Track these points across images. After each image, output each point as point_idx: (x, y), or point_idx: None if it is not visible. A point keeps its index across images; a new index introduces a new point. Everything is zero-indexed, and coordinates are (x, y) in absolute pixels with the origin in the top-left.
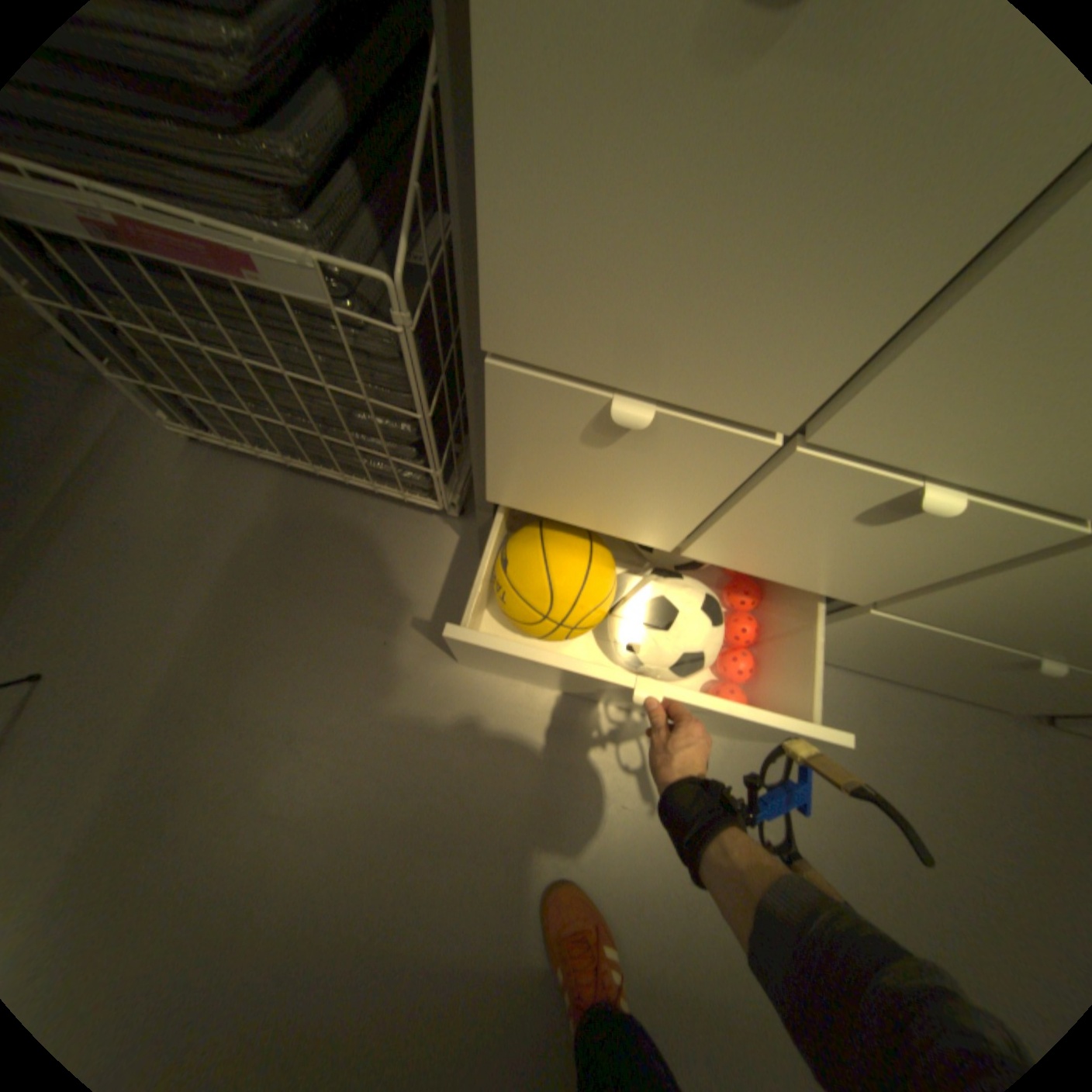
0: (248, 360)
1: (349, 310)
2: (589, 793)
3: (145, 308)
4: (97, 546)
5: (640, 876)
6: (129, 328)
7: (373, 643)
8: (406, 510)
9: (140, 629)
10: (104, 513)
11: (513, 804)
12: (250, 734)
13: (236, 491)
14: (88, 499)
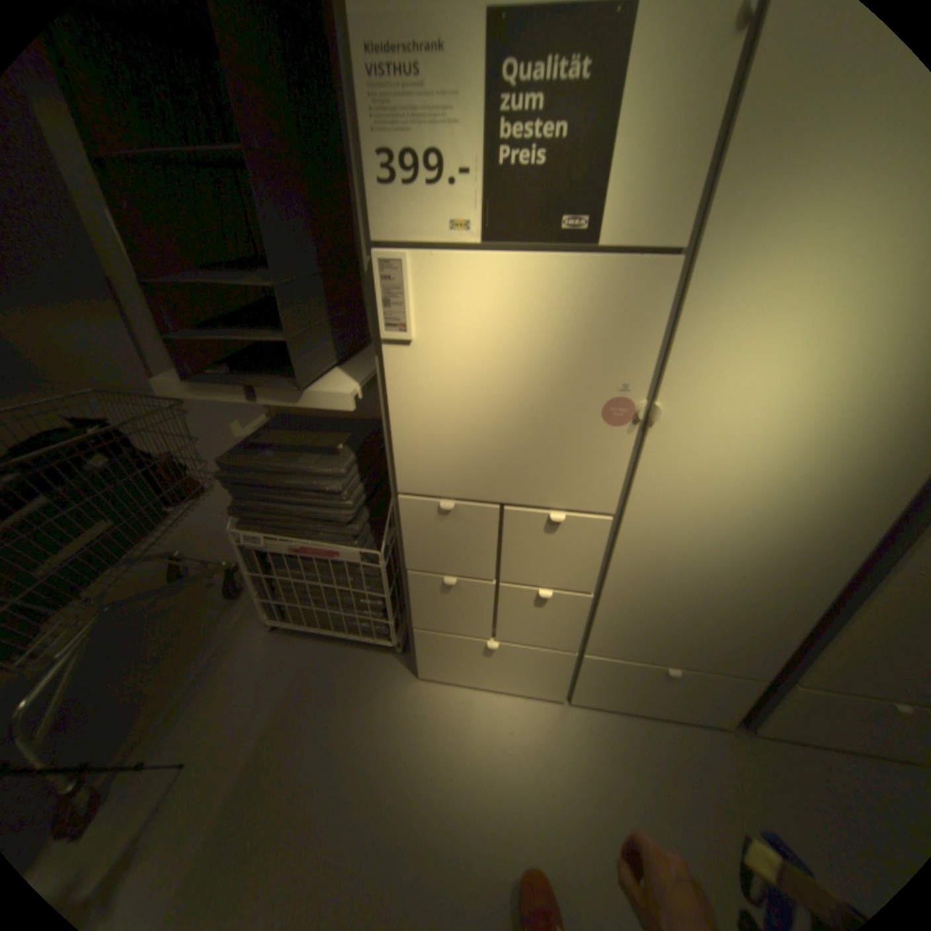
0: (322, 584)
1: (365, 563)
2: (481, 809)
3: (290, 571)
4: (219, 691)
5: (517, 863)
6: (280, 579)
7: (357, 729)
8: (375, 653)
9: (236, 733)
10: (224, 673)
11: (437, 821)
12: (289, 789)
13: (290, 654)
14: (217, 667)
